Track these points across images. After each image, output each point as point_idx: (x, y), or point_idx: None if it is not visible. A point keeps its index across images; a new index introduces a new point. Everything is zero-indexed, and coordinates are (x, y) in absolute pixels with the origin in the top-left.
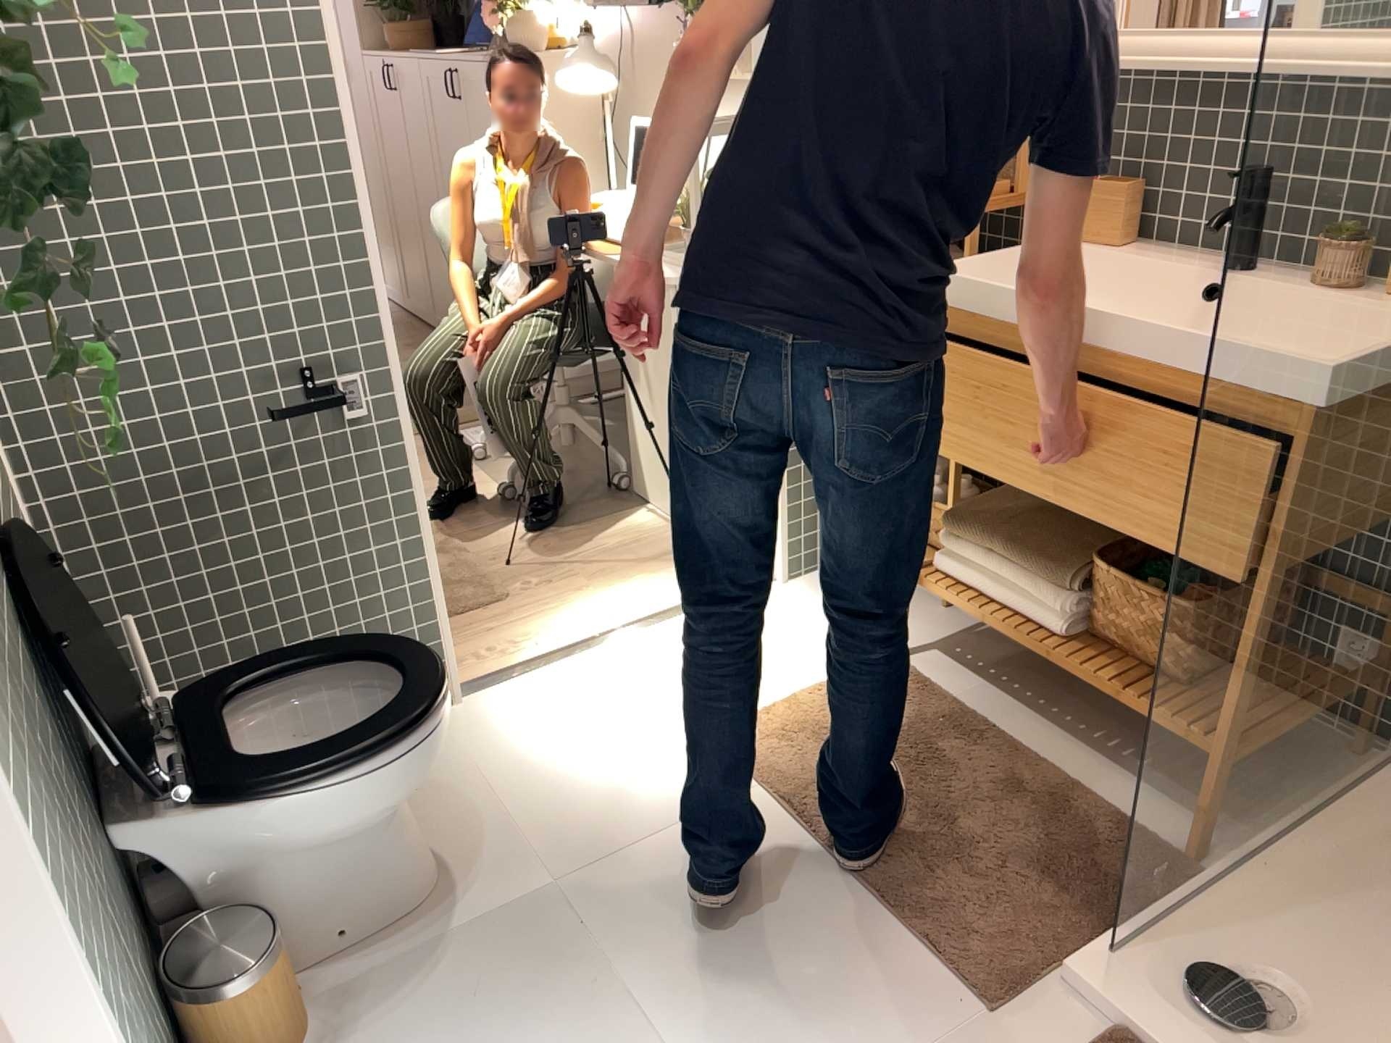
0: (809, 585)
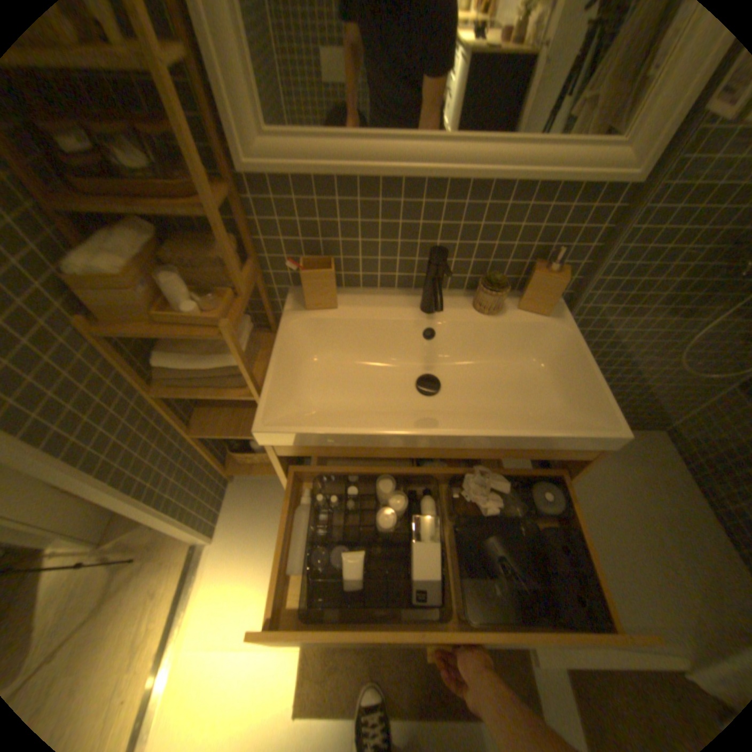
0: (226, 529)
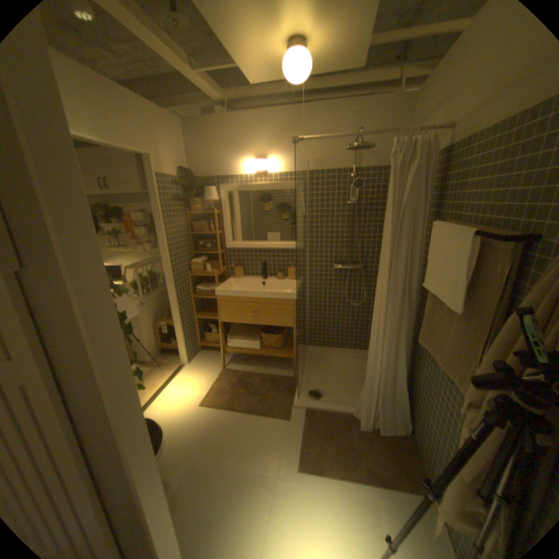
0: (193, 362)
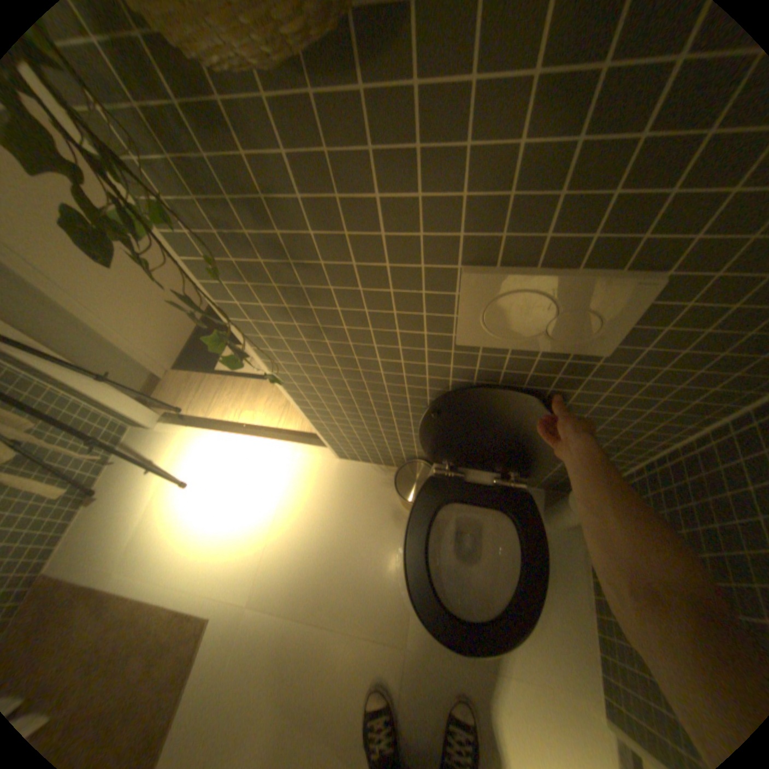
0: None
